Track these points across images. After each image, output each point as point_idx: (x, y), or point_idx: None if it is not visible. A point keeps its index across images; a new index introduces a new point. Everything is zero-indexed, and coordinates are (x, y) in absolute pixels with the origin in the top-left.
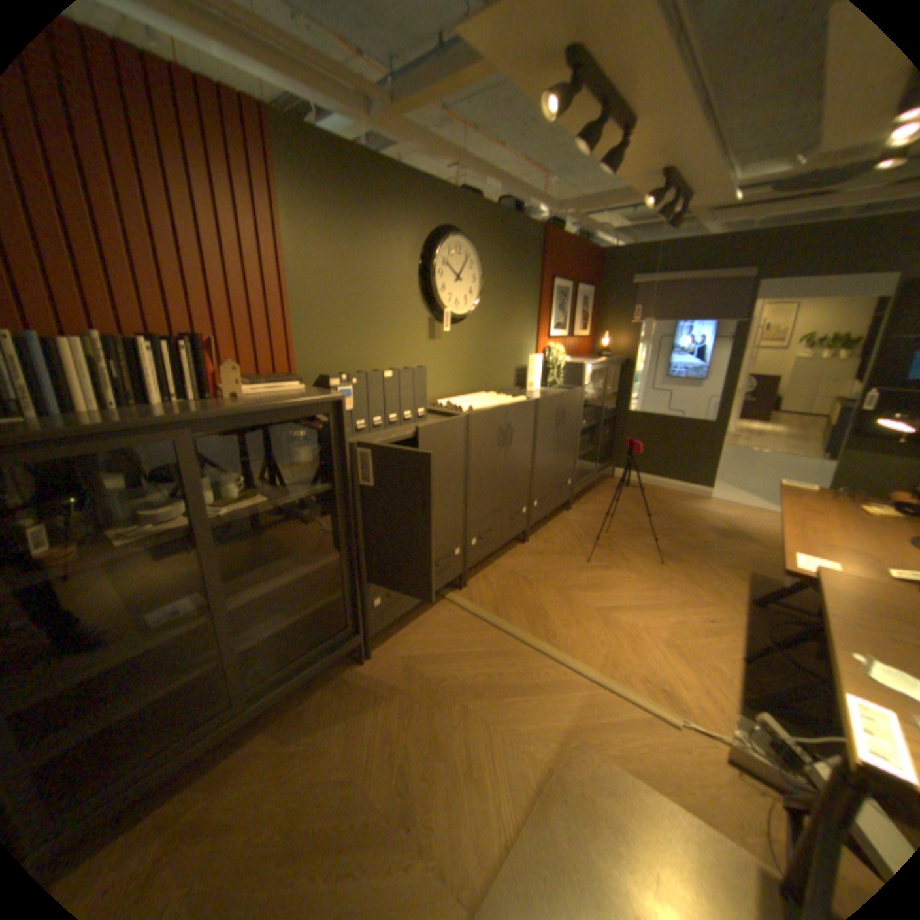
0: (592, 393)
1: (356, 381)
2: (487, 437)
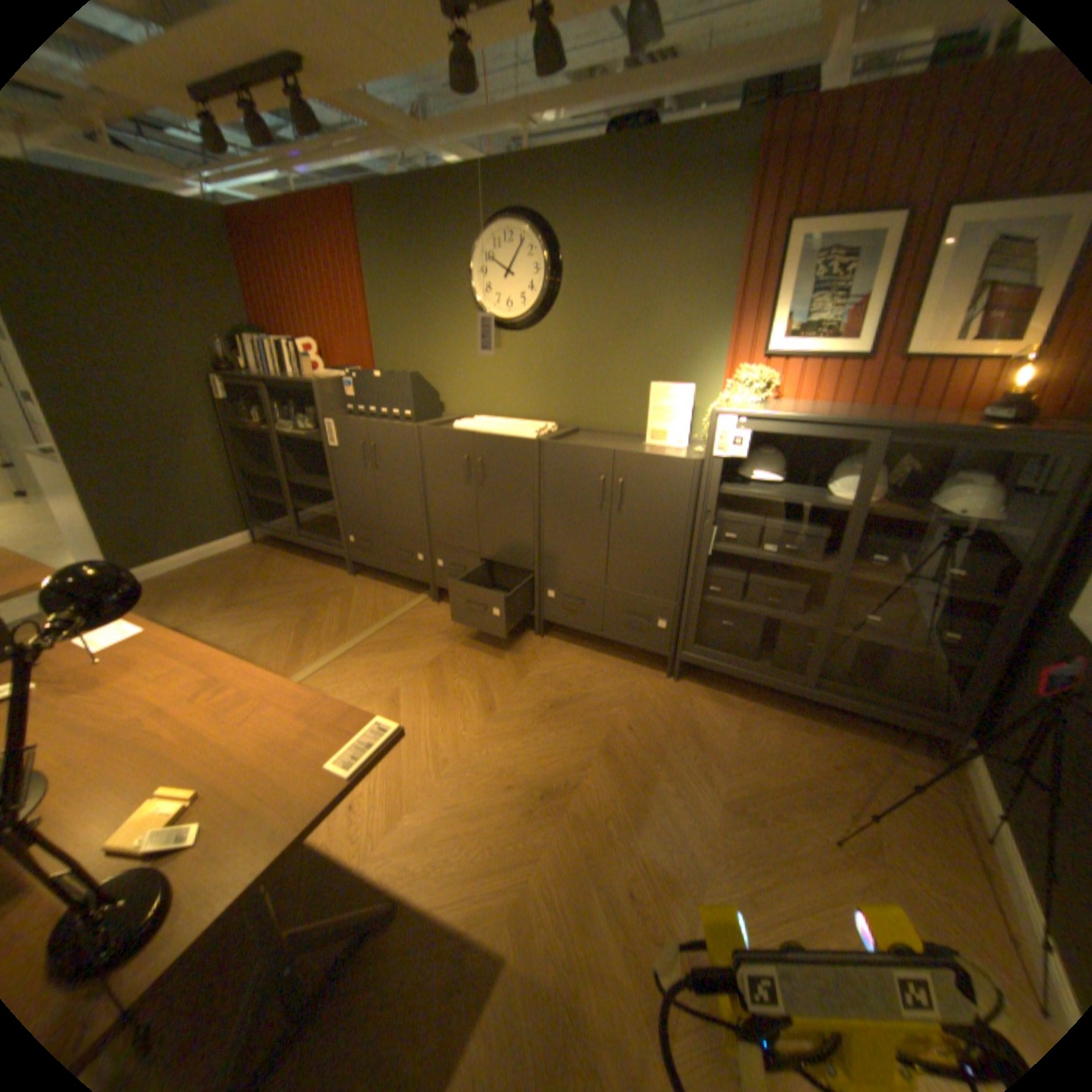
0: (852, 498)
1: (356, 375)
2: (447, 459)
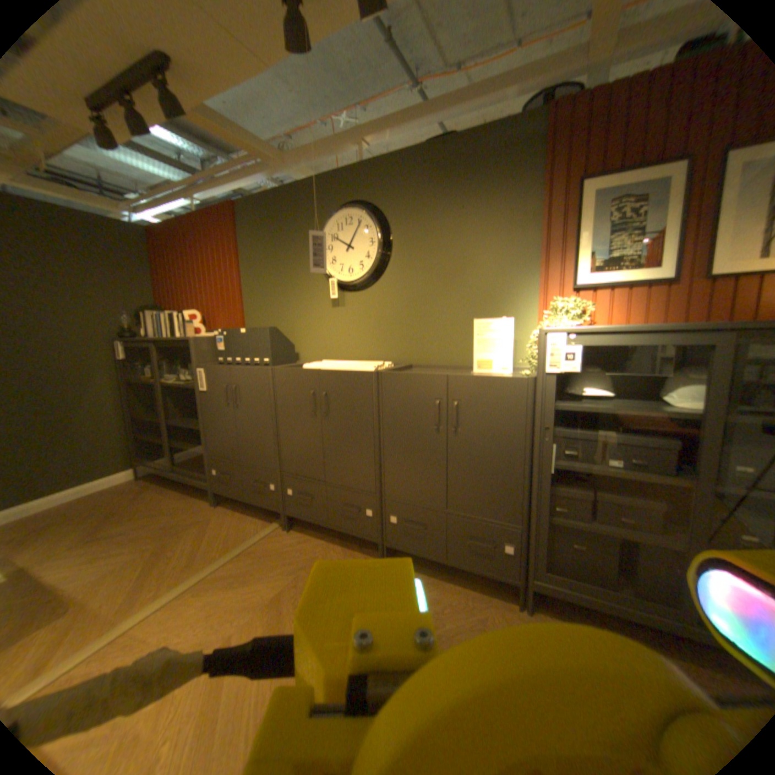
0: (697, 406)
1: (227, 332)
2: (296, 393)
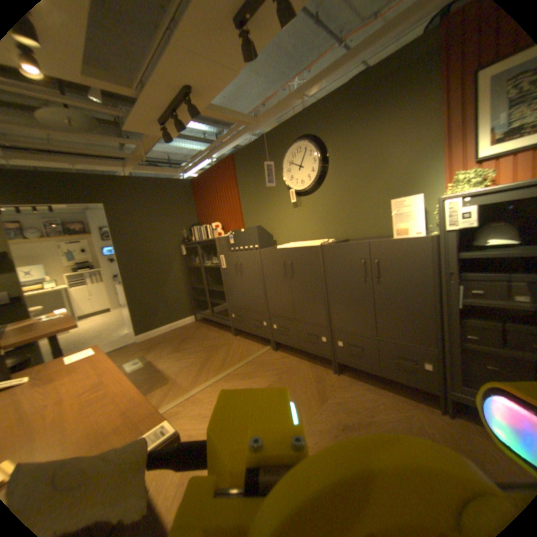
0: None
1: (235, 232)
2: (274, 264)
